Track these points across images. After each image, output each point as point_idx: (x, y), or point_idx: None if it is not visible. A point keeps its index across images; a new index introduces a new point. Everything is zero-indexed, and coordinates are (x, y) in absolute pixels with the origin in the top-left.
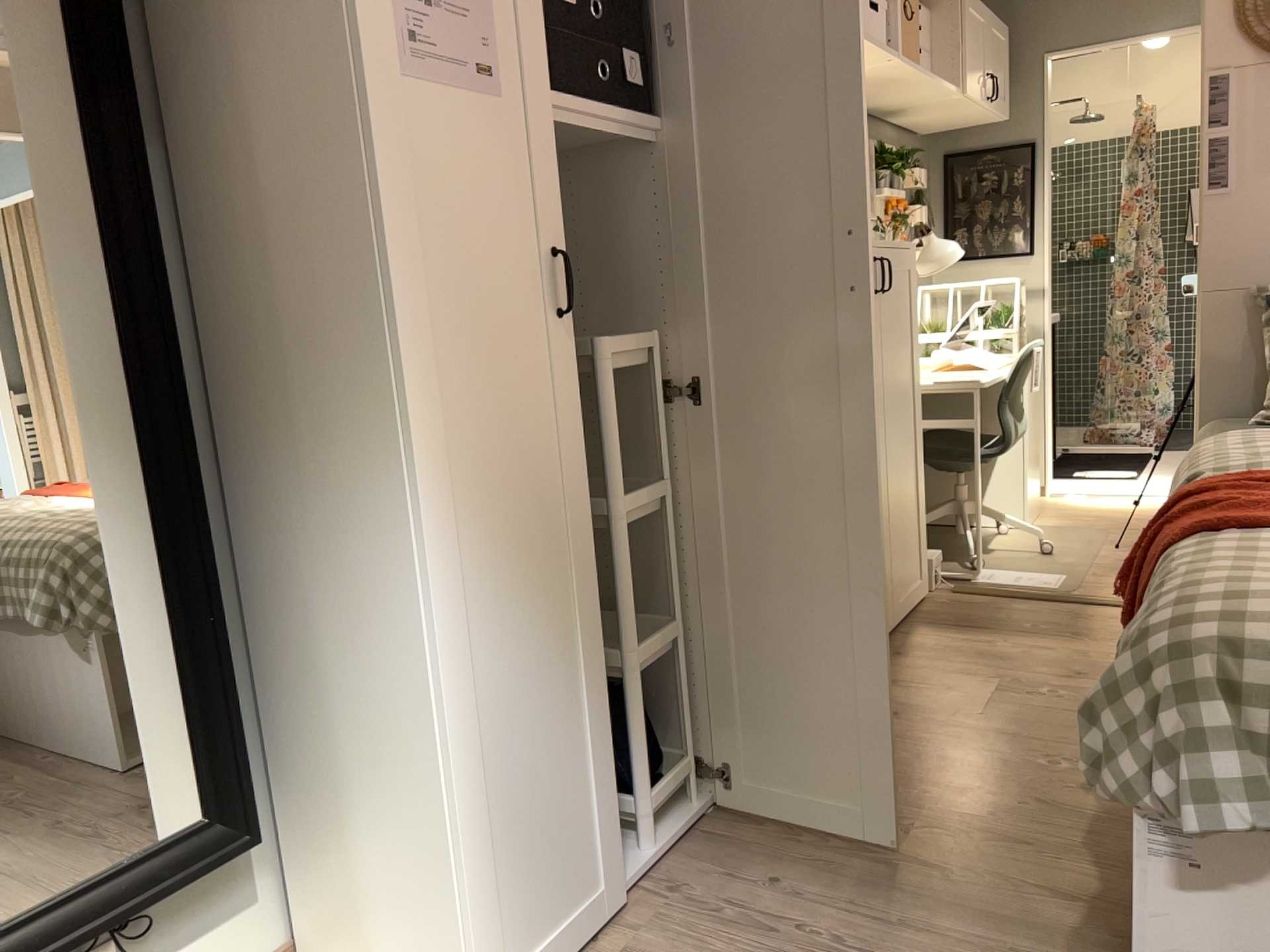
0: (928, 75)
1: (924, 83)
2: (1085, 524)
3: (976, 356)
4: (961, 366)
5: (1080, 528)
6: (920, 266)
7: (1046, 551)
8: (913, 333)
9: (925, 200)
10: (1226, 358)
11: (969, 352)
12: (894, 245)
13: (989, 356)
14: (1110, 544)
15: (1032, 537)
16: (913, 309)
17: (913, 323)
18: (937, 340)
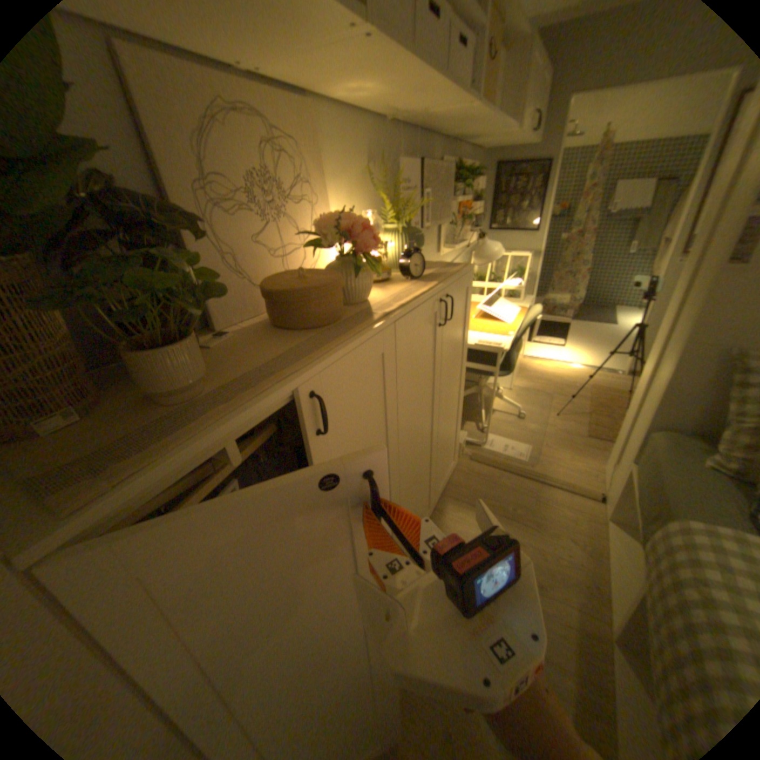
0: (501, 110)
1: (498, 117)
2: (543, 390)
3: (503, 311)
4: (493, 318)
5: (540, 394)
6: (477, 260)
7: (522, 419)
8: (467, 328)
9: (485, 192)
10: (691, 392)
11: (499, 308)
12: (460, 276)
13: (510, 309)
14: (556, 414)
15: (515, 402)
16: (469, 312)
17: (468, 321)
18: (481, 302)
